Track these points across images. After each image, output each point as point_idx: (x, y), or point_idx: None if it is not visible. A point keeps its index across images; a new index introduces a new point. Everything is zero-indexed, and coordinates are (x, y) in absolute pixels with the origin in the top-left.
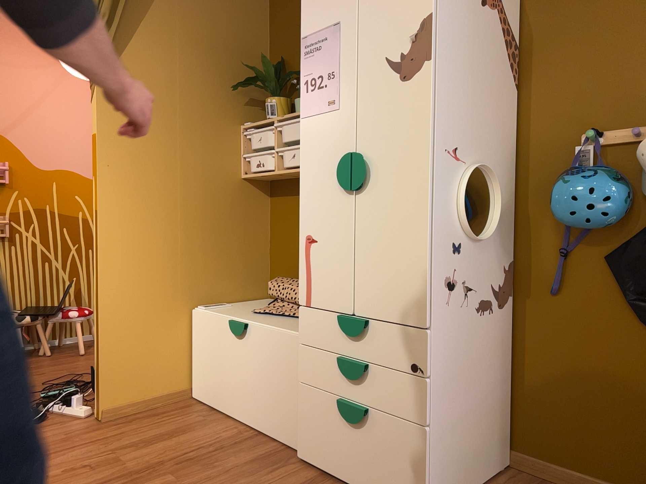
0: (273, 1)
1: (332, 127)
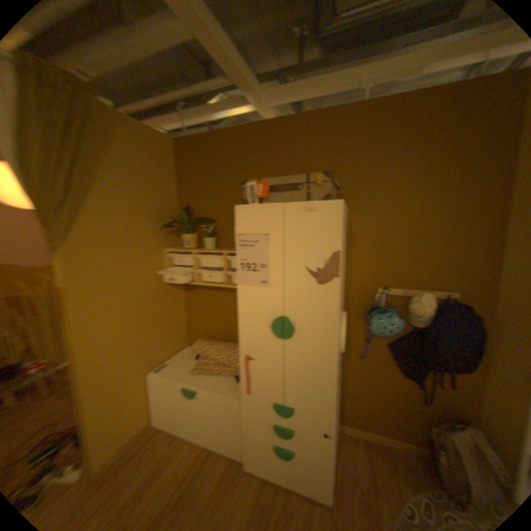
0: (176, 164)
1: (264, 297)
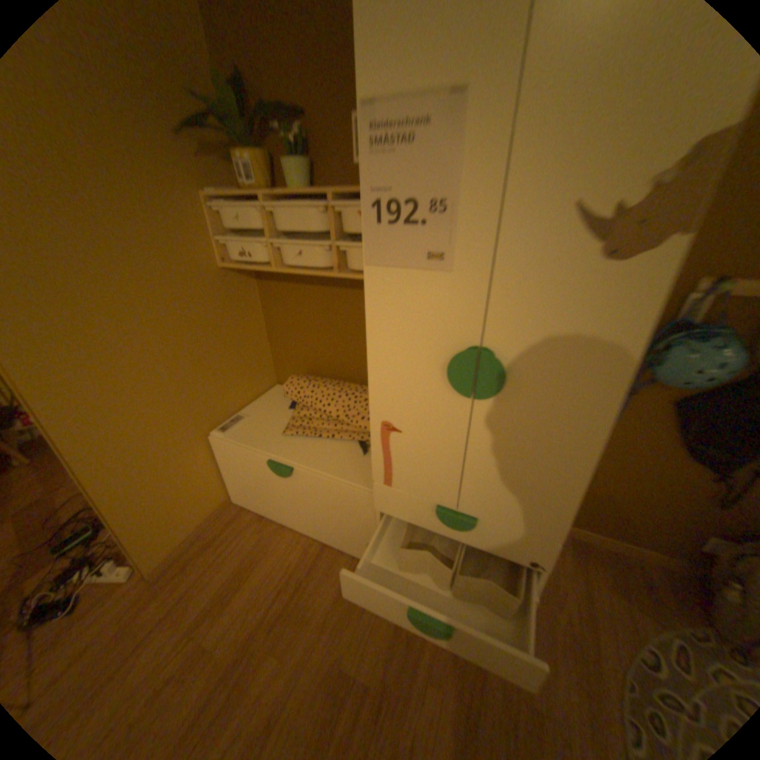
0: None
1: (435, 298)
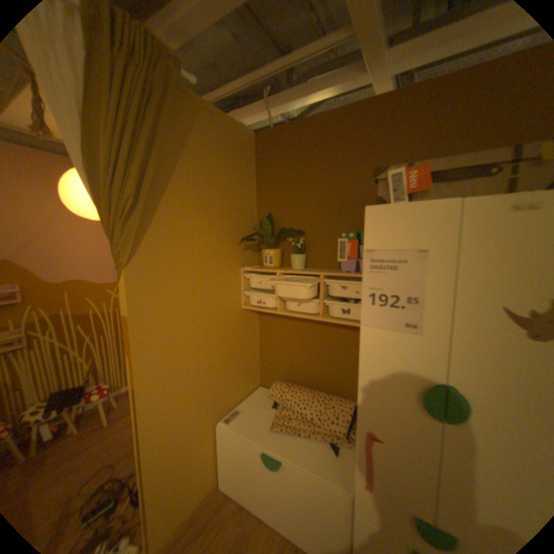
0: (259, 164)
1: (410, 349)
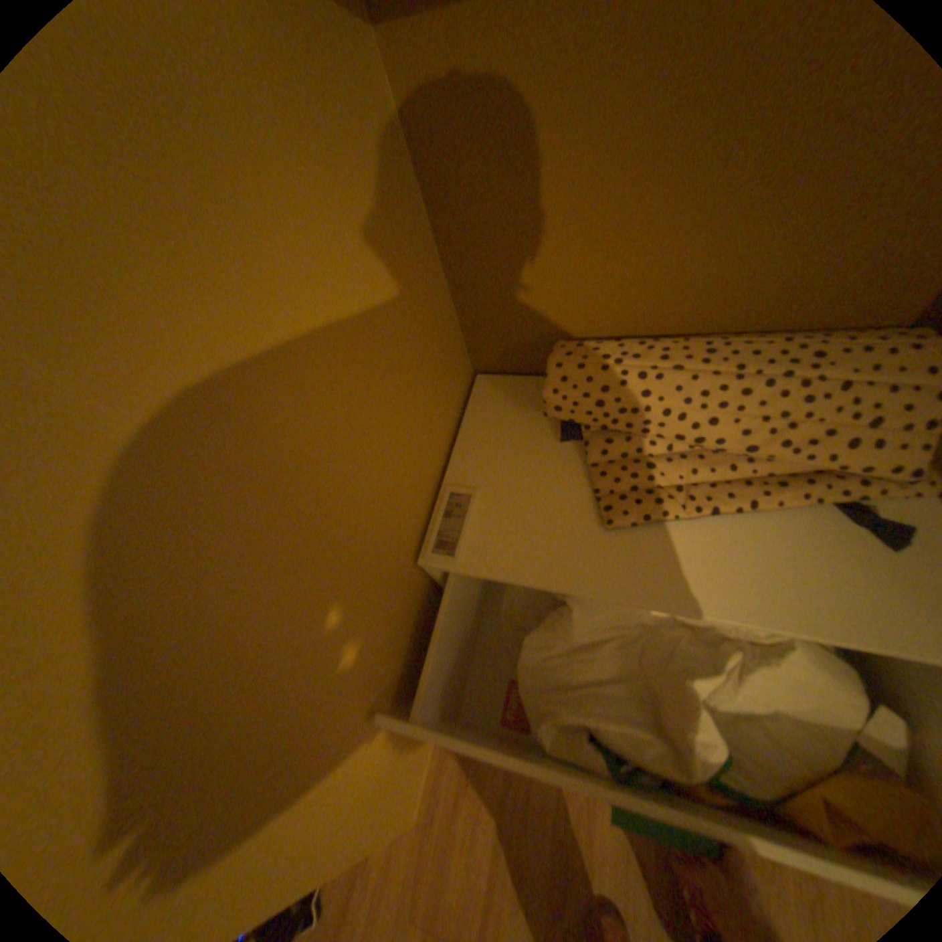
0: None
1: None
